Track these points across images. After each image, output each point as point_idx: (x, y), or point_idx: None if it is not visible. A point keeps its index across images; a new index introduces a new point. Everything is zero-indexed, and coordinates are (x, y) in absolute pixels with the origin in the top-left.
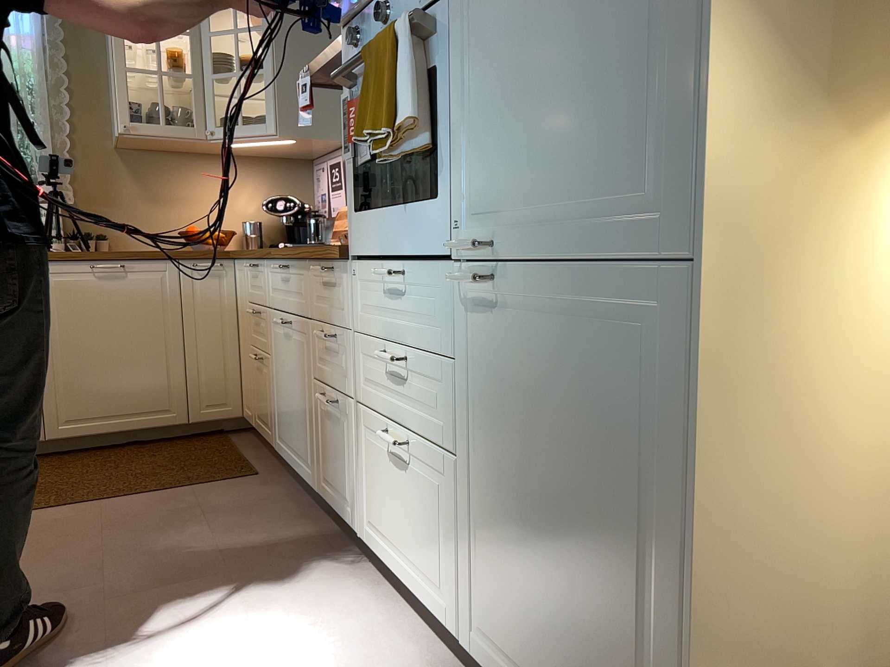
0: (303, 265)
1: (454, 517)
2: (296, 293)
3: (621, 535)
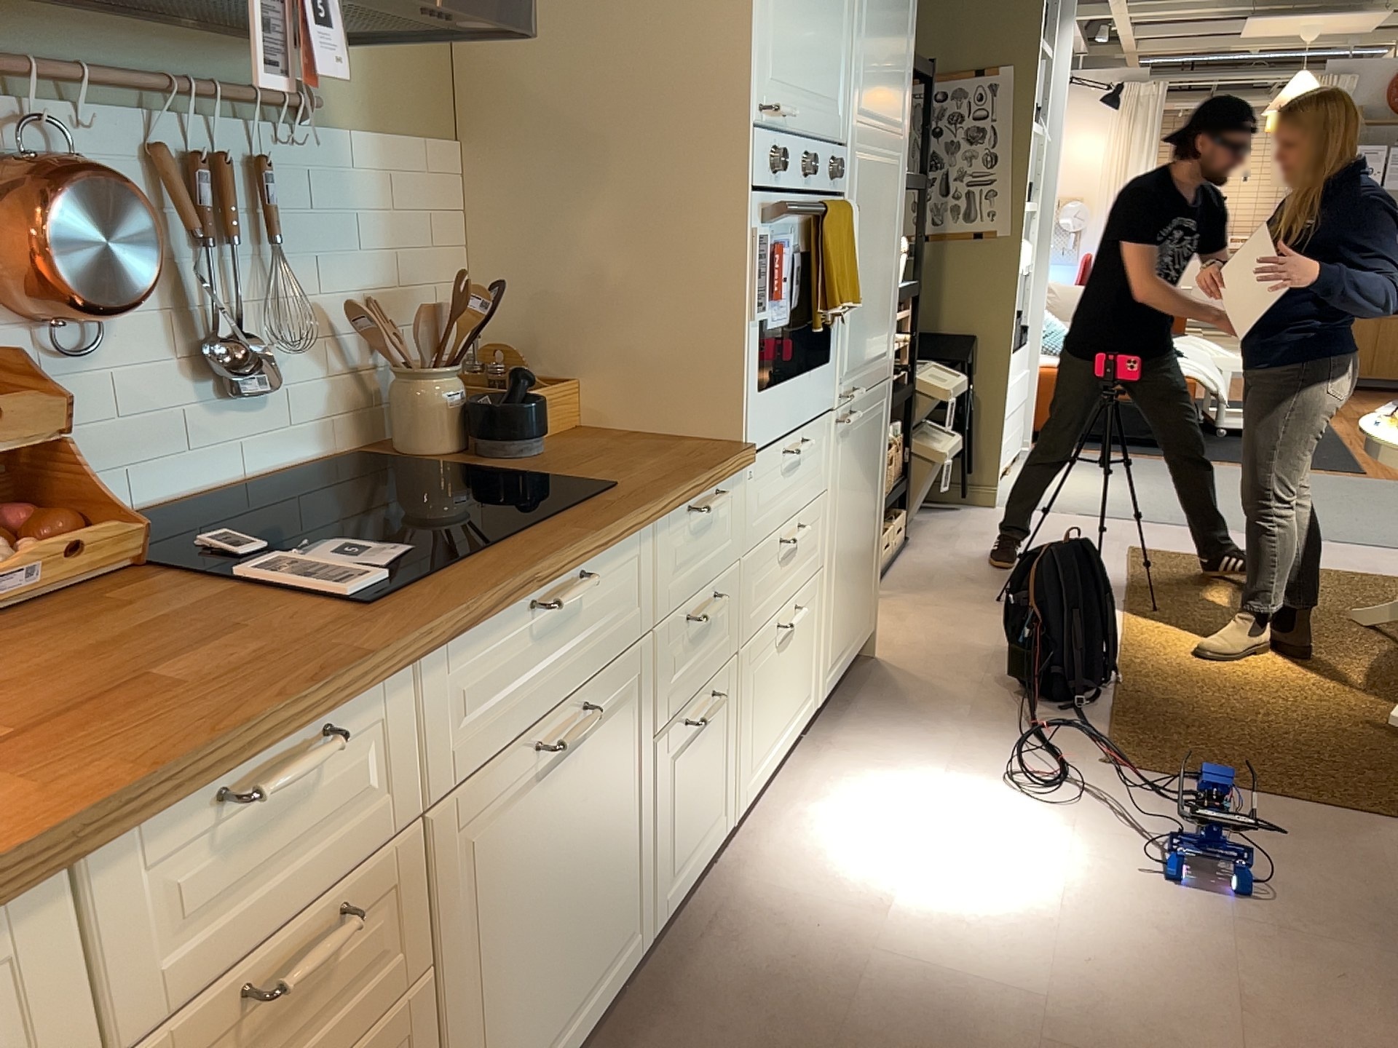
0: (646, 531)
1: (818, 613)
2: (608, 616)
3: (871, 509)
